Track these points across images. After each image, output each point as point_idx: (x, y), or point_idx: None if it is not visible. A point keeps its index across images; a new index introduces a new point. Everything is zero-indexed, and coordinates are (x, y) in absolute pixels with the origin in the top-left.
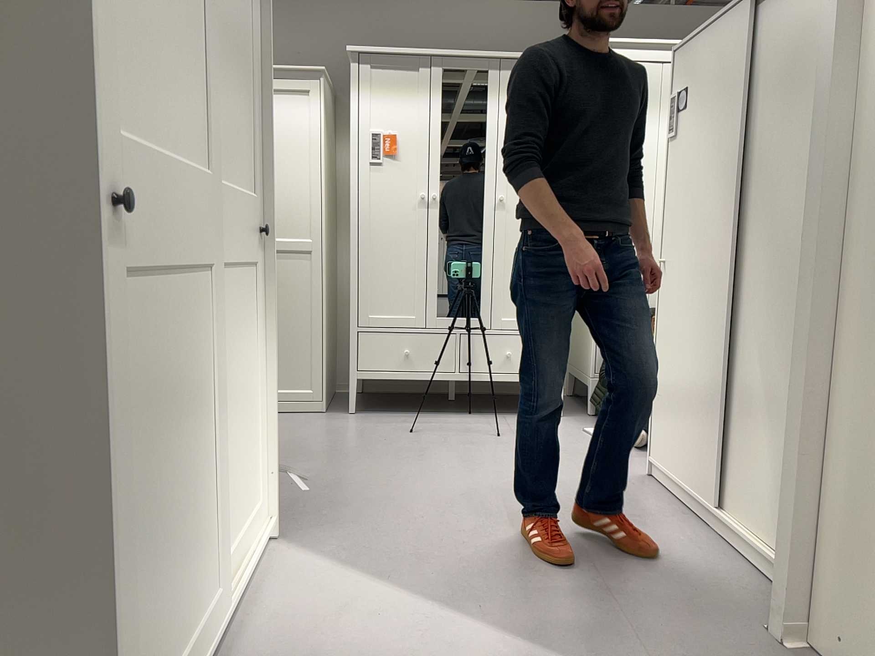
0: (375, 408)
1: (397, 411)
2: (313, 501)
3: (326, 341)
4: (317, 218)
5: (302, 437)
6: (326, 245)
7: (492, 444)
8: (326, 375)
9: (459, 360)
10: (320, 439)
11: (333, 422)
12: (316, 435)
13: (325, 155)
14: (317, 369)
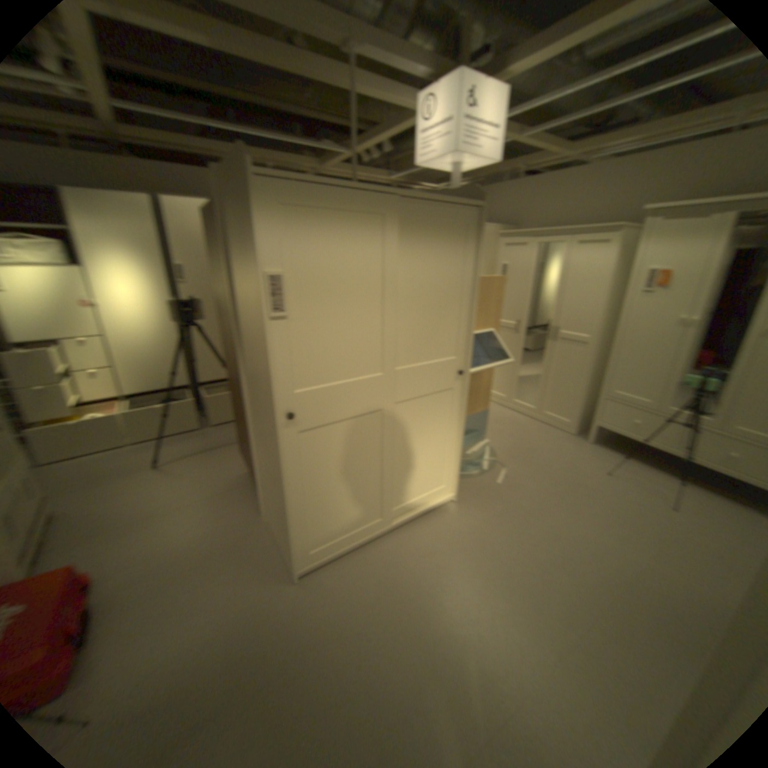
0: (615, 444)
1: (628, 453)
2: (499, 490)
3: (590, 396)
4: (598, 323)
5: (544, 447)
6: (604, 340)
7: (662, 513)
8: (586, 415)
9: (687, 441)
10: (550, 453)
11: (573, 445)
12: (552, 450)
13: (616, 282)
14: (577, 411)
